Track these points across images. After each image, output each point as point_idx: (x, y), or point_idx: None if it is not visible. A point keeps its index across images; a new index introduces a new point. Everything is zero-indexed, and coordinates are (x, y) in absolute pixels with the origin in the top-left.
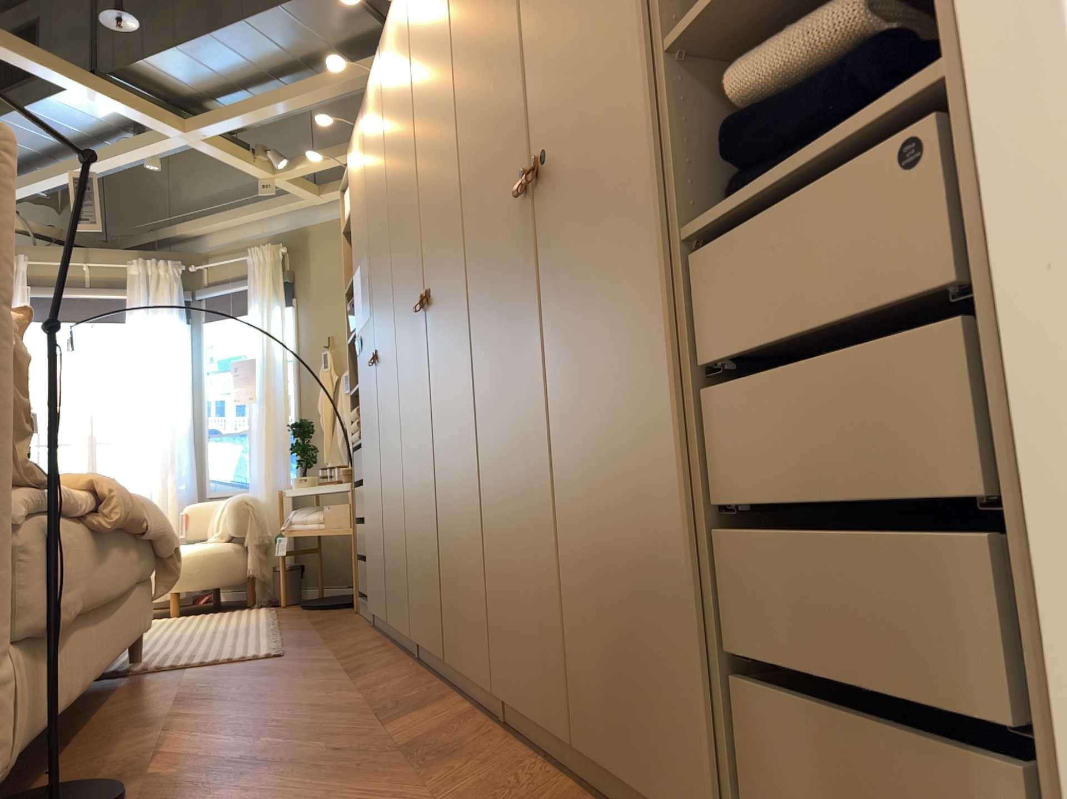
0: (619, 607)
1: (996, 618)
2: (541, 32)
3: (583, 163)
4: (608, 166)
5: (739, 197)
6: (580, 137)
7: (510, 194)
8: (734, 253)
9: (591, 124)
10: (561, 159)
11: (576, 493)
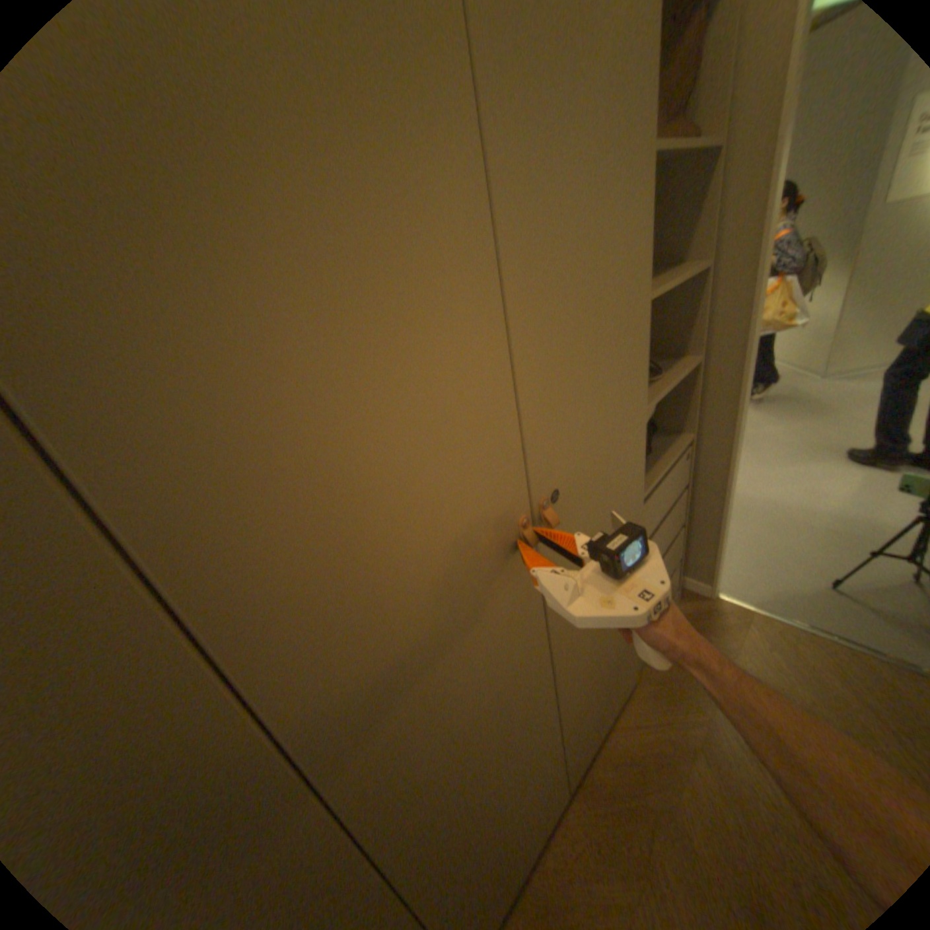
0: (612, 684)
1: (687, 541)
2: (562, 353)
3: (607, 481)
4: (627, 478)
5: (657, 474)
6: (607, 463)
7: (491, 550)
8: (661, 496)
9: (617, 453)
10: (584, 485)
11: (585, 683)
